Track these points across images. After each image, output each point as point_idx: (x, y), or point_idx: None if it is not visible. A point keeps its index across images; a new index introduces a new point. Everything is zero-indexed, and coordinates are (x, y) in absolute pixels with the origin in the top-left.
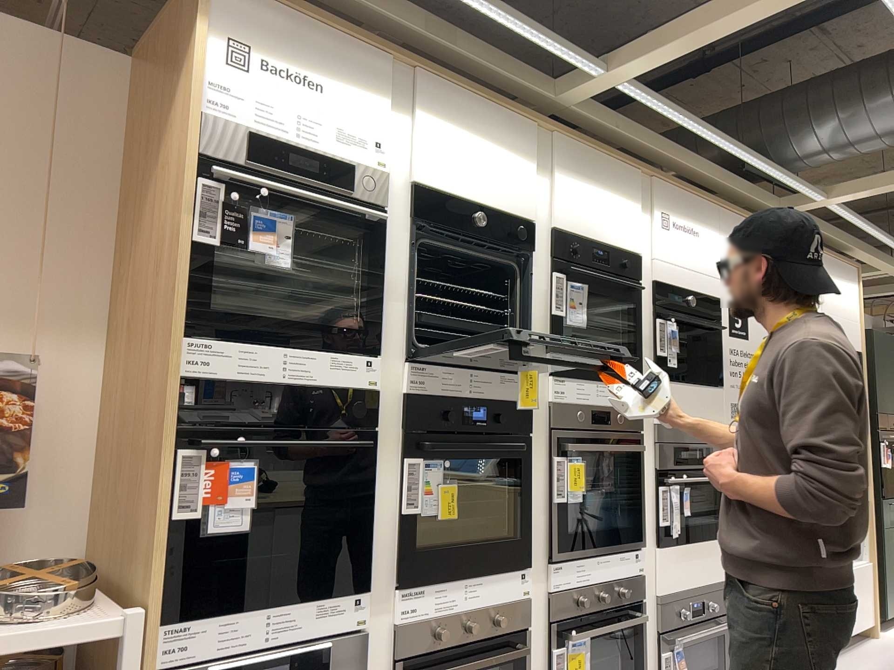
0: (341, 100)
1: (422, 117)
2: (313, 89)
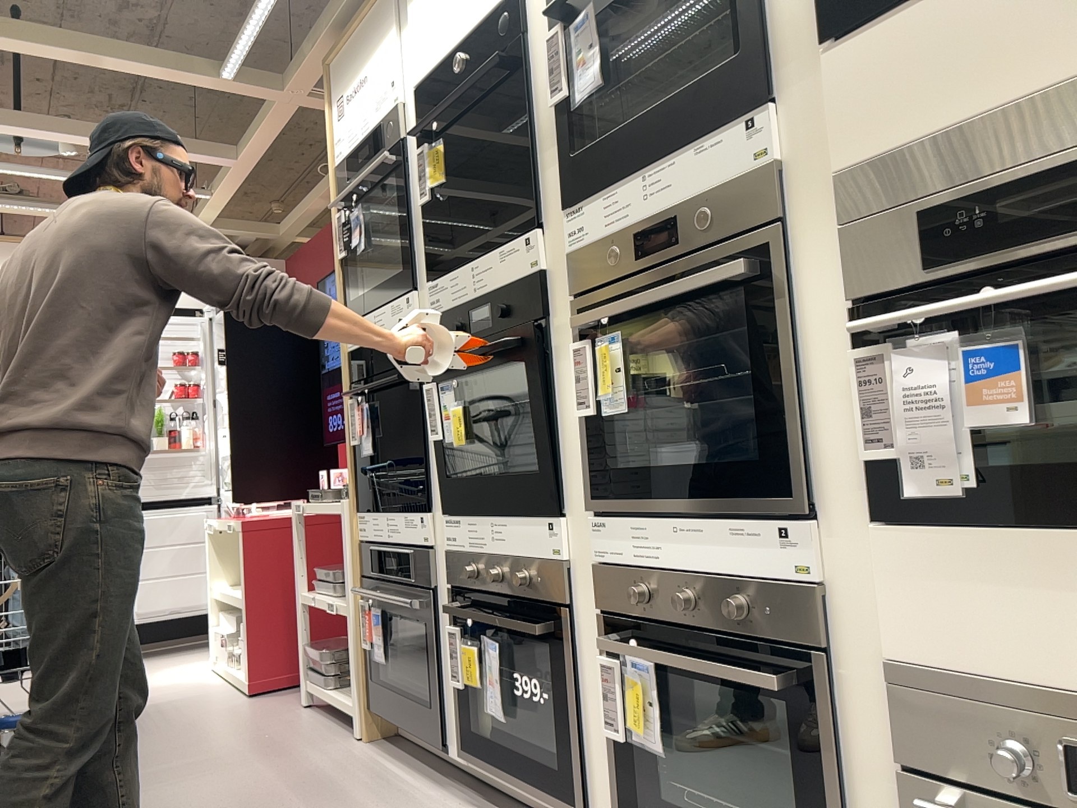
0: (369, 70)
1: (408, 6)
2: (359, 82)
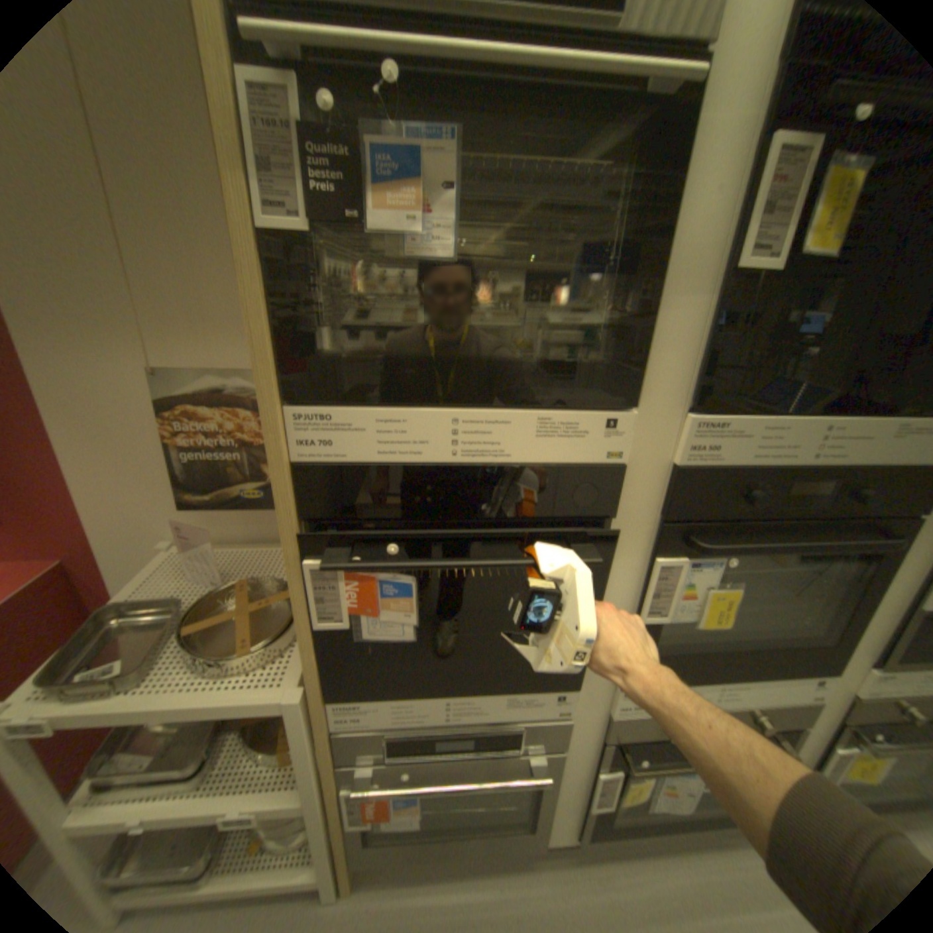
0: None
1: None
2: None
